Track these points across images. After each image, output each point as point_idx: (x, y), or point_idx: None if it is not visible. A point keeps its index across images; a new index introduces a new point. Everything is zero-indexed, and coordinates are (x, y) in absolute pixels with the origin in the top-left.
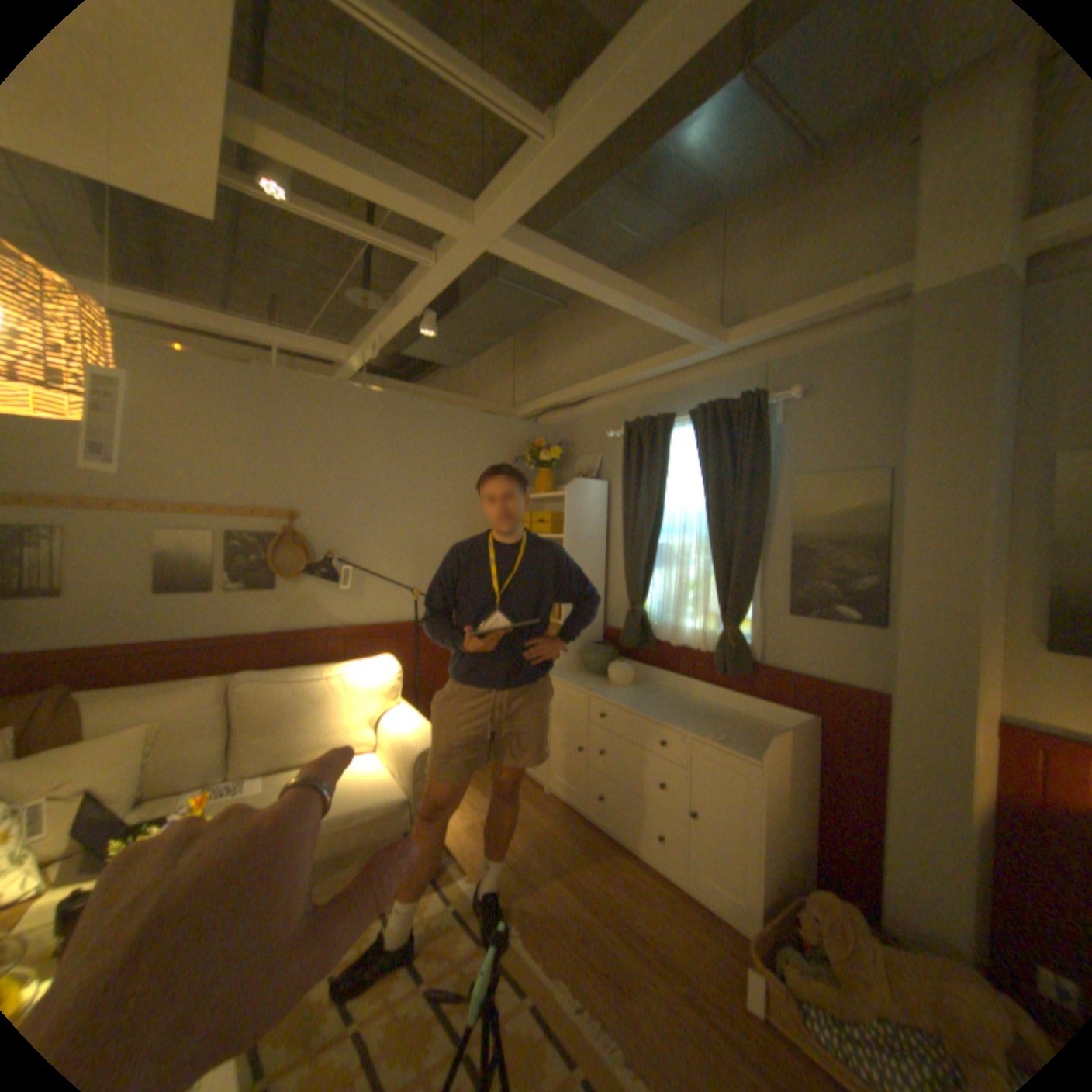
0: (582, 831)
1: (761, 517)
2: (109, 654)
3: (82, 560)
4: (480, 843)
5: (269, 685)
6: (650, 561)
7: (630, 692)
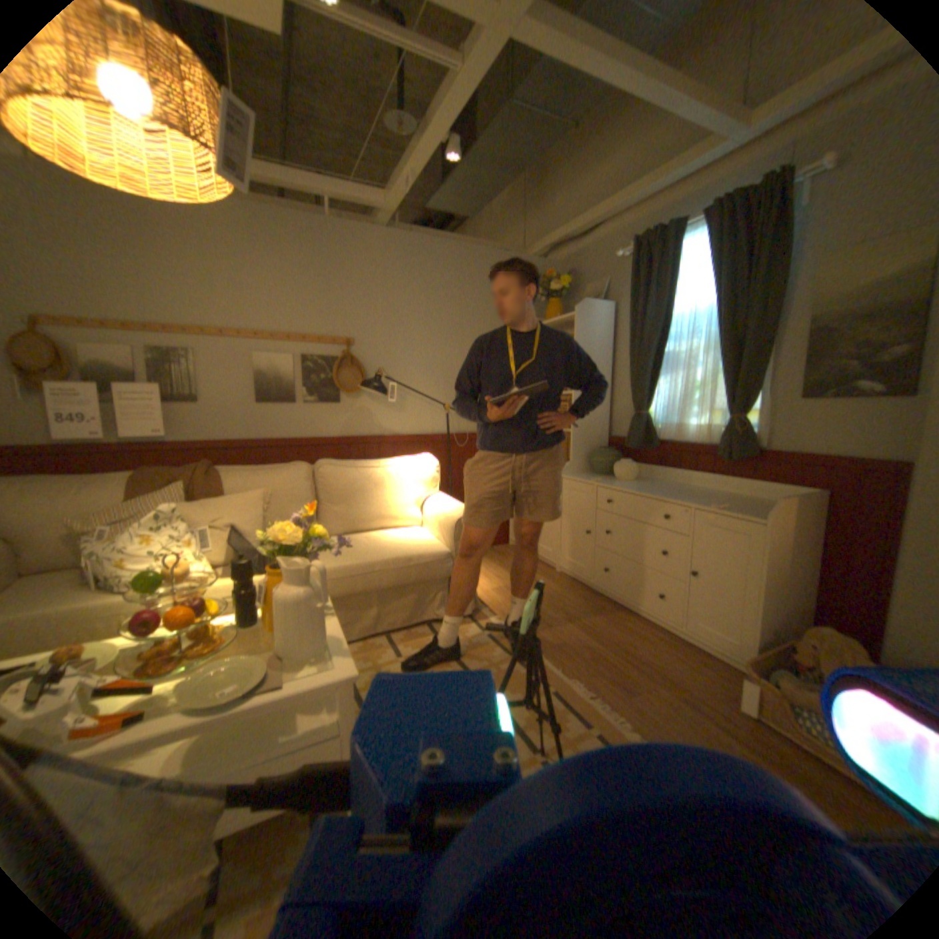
0: (589, 596)
1: (779, 302)
2: (232, 444)
3: (208, 372)
4: (505, 598)
5: (342, 466)
6: (657, 367)
7: (635, 483)
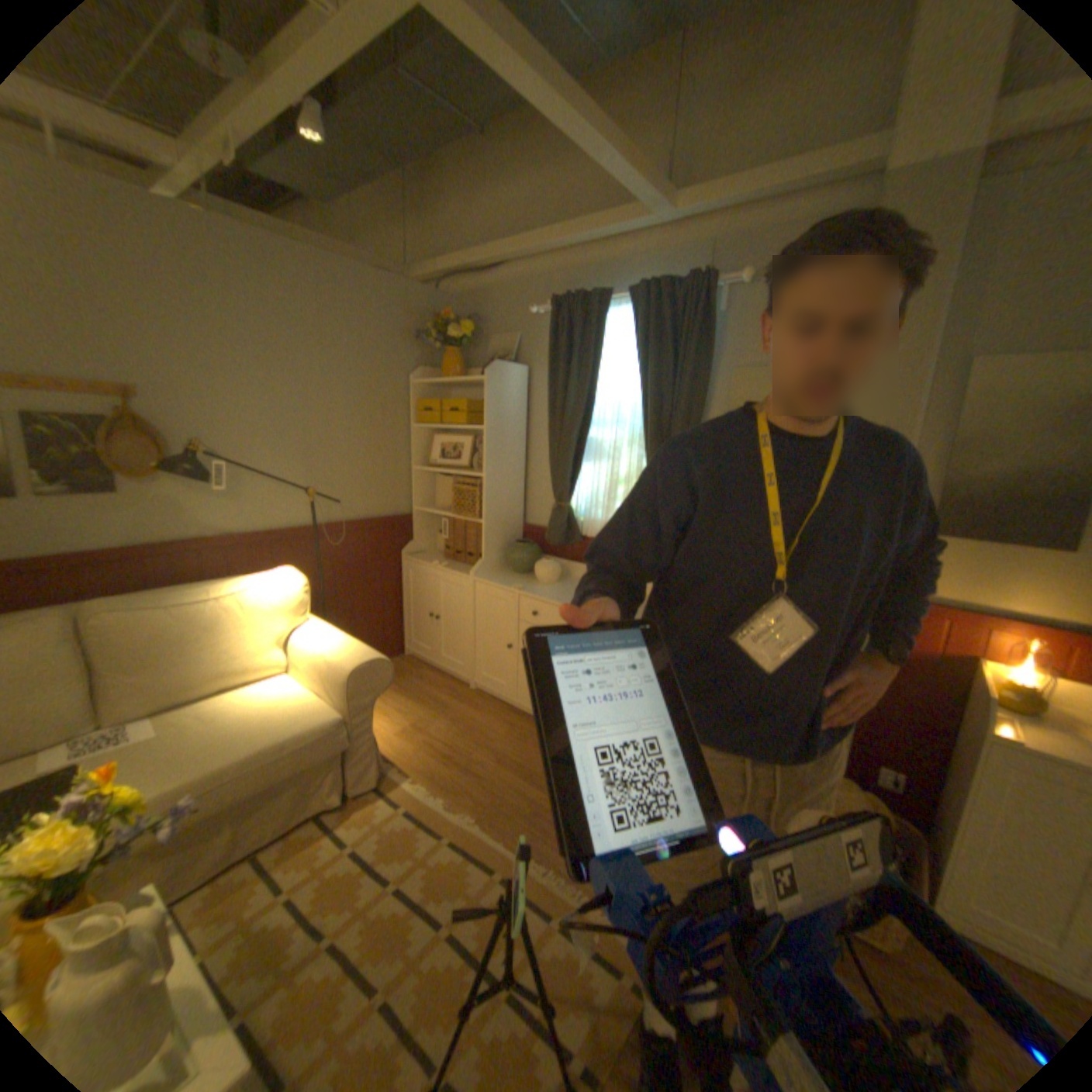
0: (513, 718)
1: (699, 411)
2: None
3: None
4: (415, 745)
5: (138, 612)
6: (578, 455)
7: (558, 588)
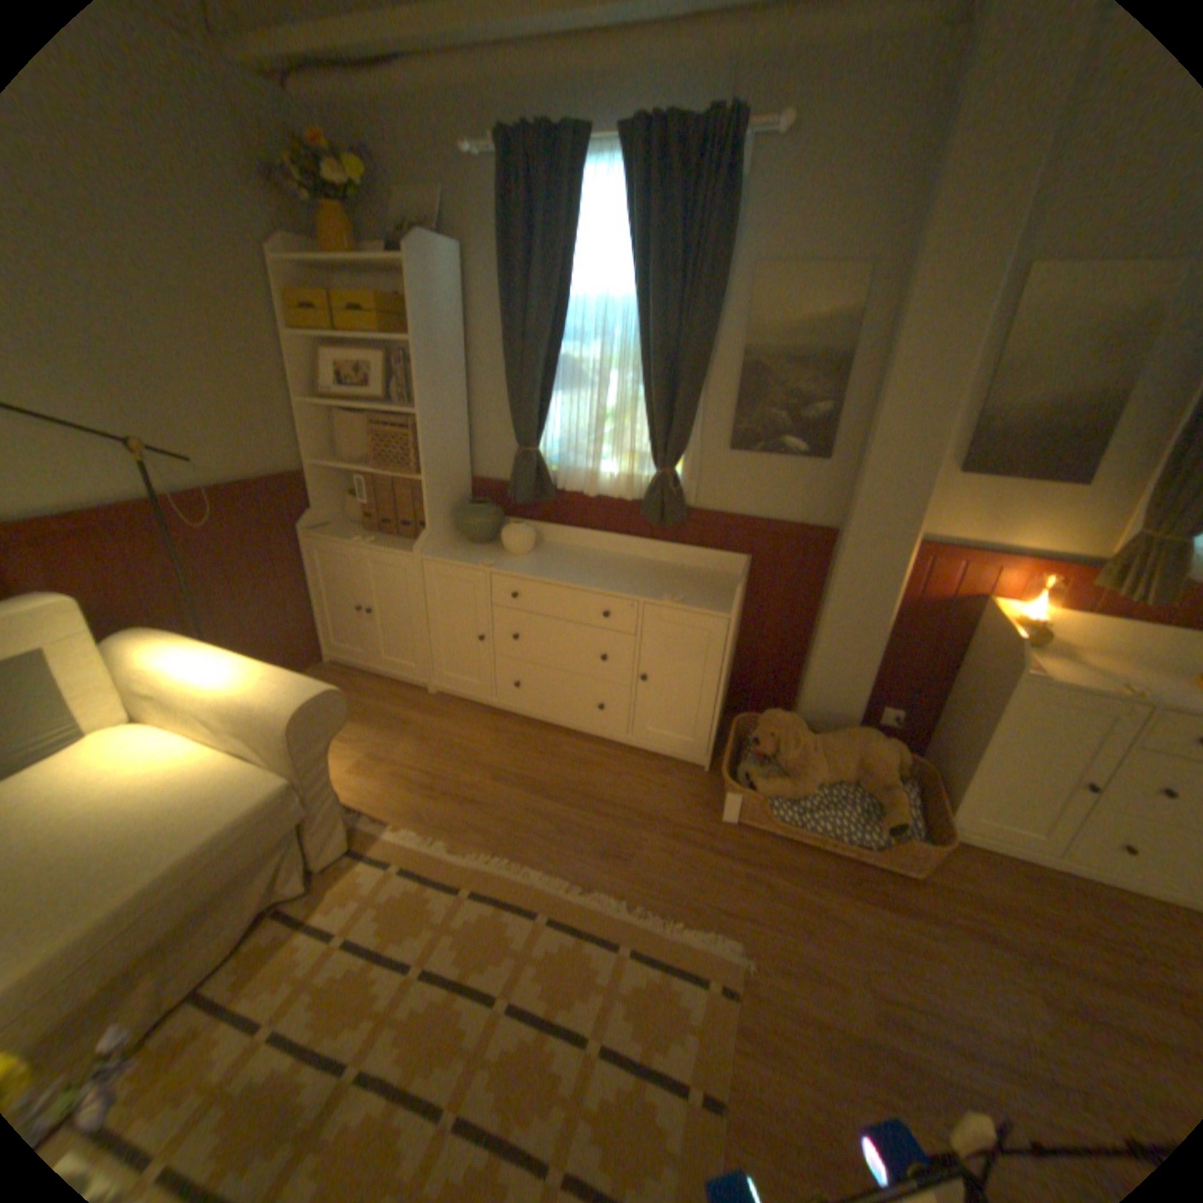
0: (495, 720)
1: (716, 321)
2: None
3: None
4: (379, 778)
5: None
6: (548, 381)
7: (537, 558)
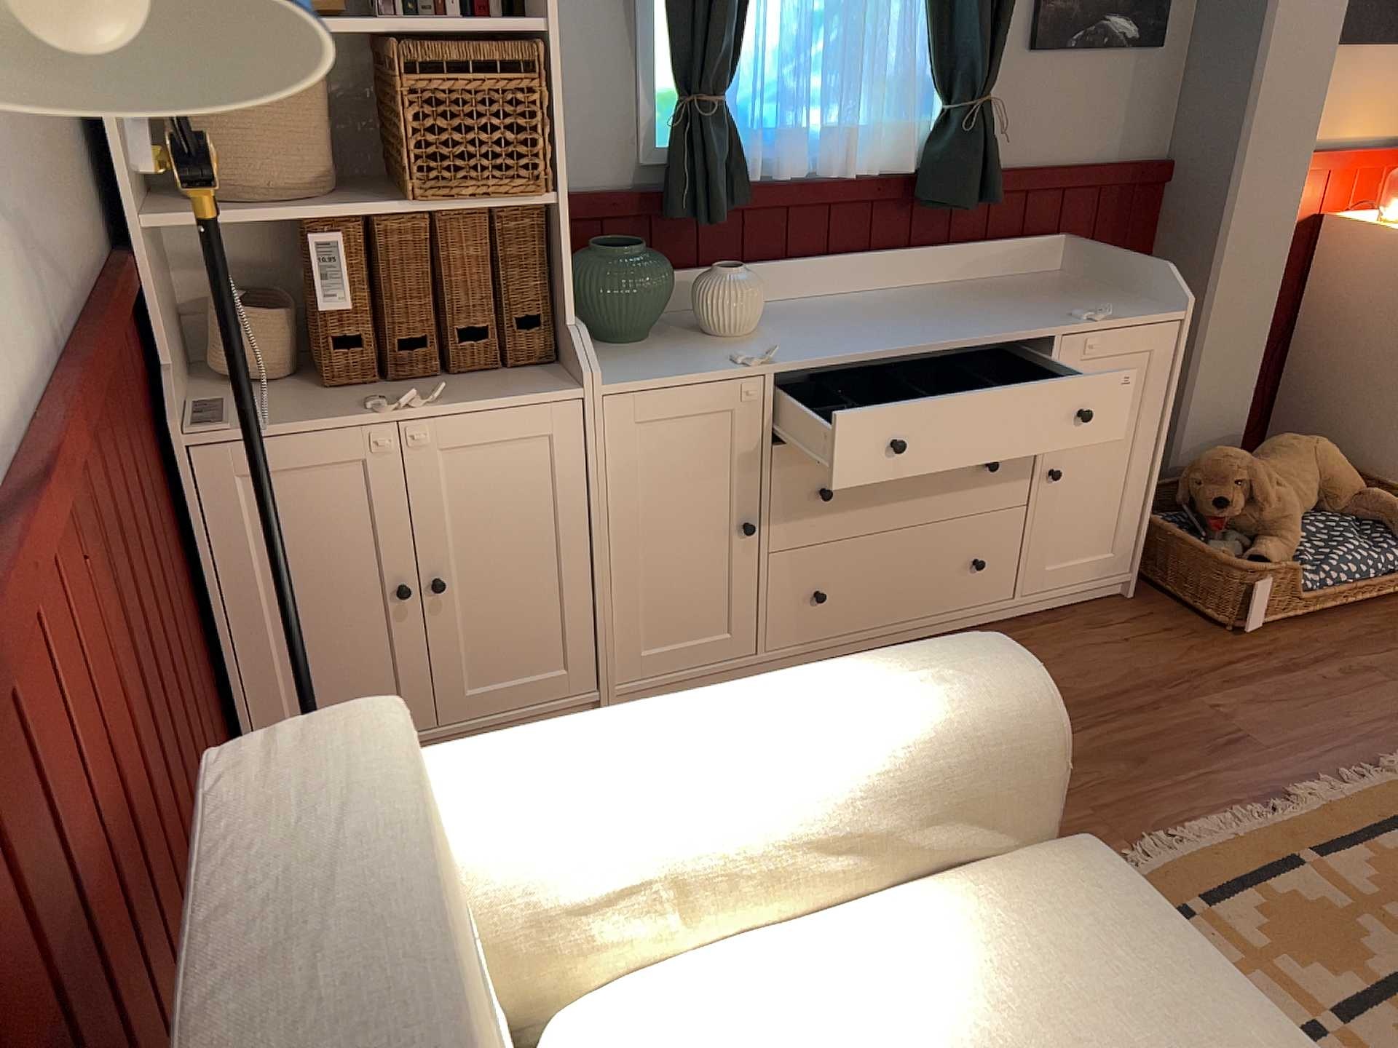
0: None
1: None
2: None
3: None
4: None
5: None
6: None
7: (785, 329)
